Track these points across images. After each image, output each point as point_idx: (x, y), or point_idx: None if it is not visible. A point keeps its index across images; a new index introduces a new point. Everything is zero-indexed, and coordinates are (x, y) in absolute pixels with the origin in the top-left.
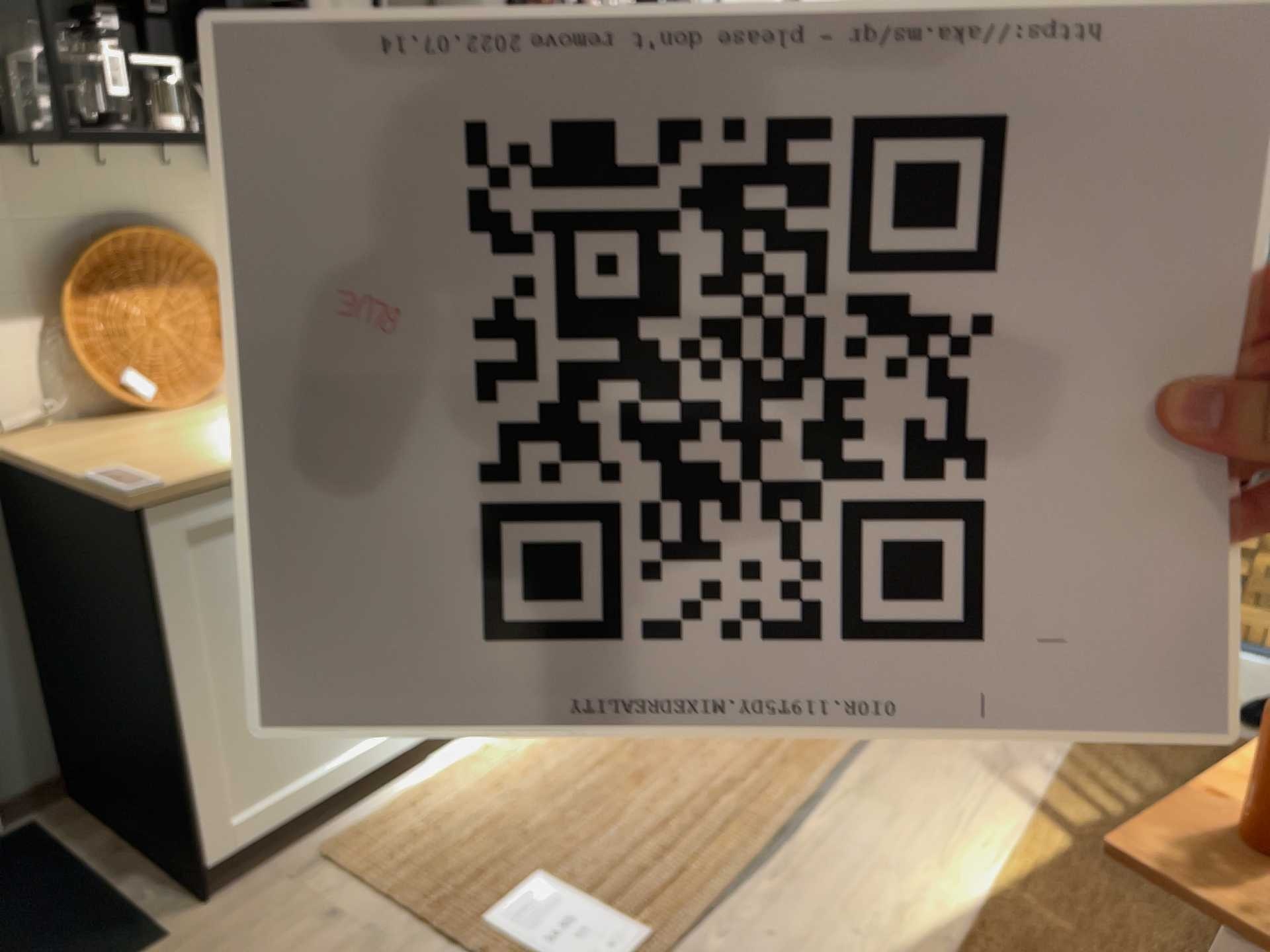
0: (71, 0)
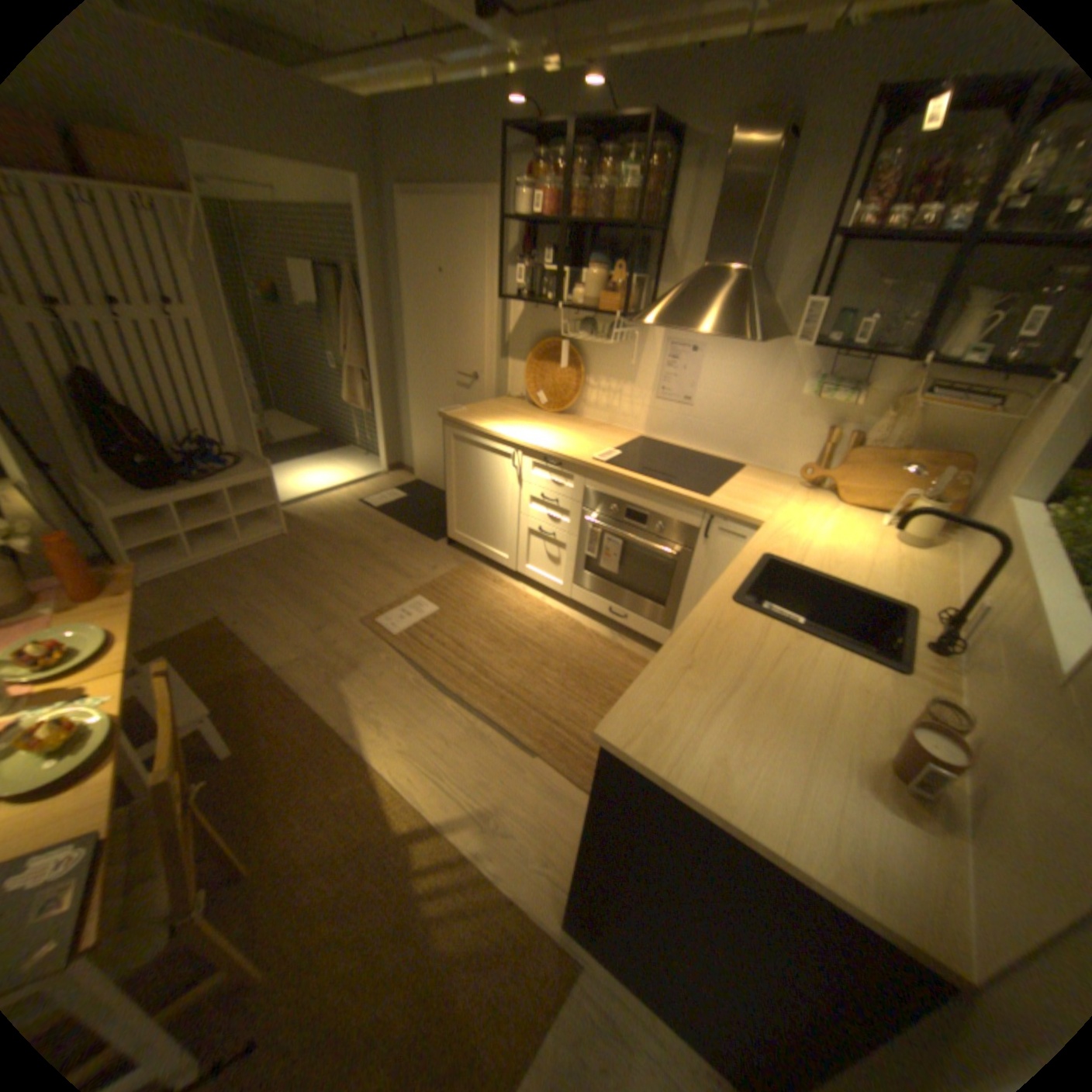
0: (565, 244)
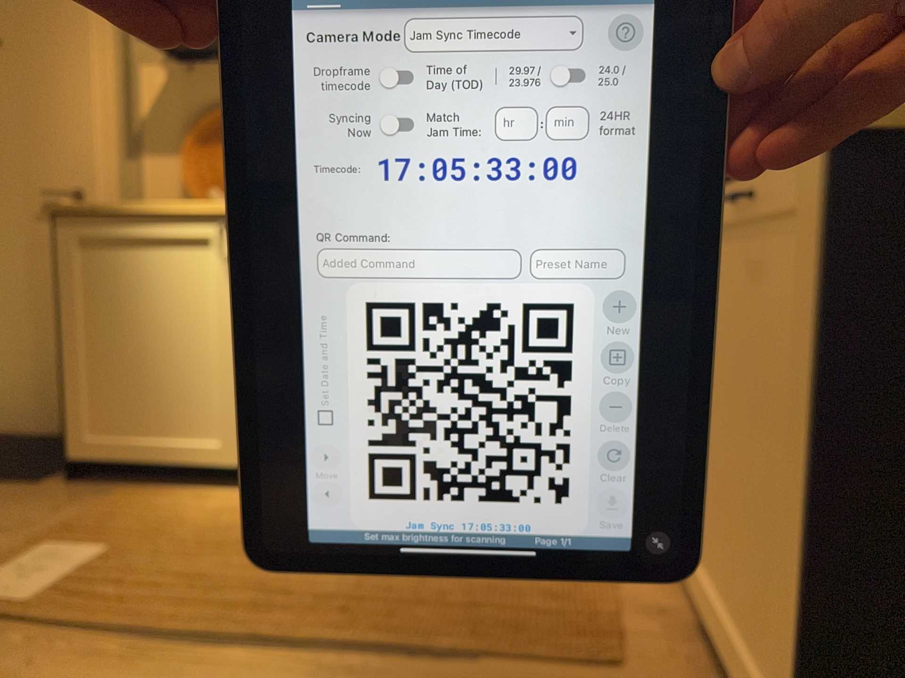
0: None
